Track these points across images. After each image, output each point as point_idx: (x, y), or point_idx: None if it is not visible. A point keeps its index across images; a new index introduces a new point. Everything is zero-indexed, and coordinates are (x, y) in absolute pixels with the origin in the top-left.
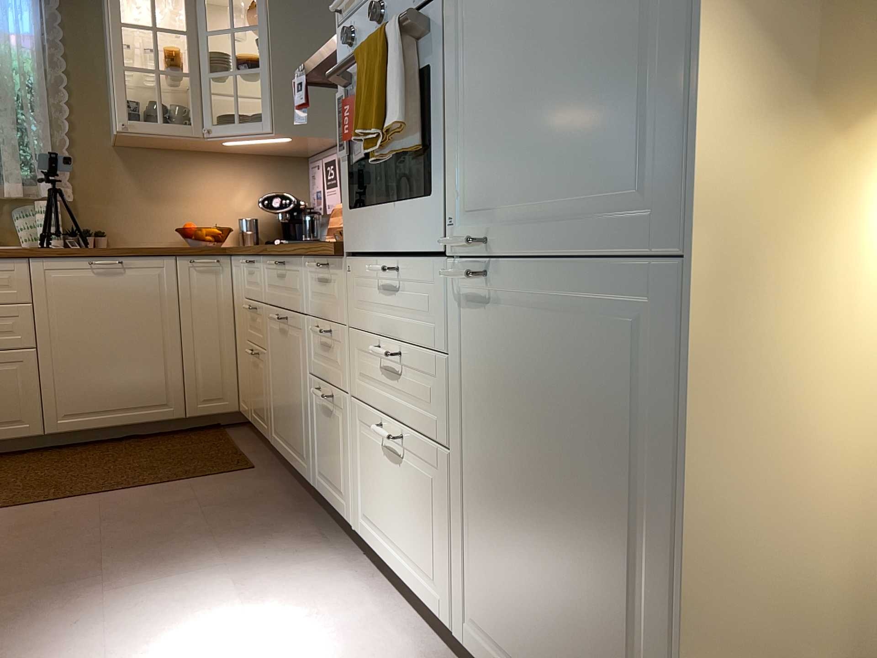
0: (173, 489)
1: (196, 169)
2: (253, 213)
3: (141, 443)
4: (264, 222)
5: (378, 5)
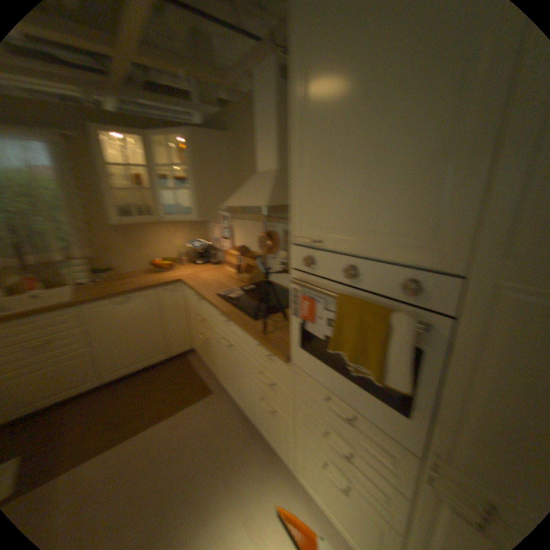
0: (175, 419)
1: (150, 229)
2: (181, 247)
3: (146, 375)
4: (186, 249)
5: (351, 273)
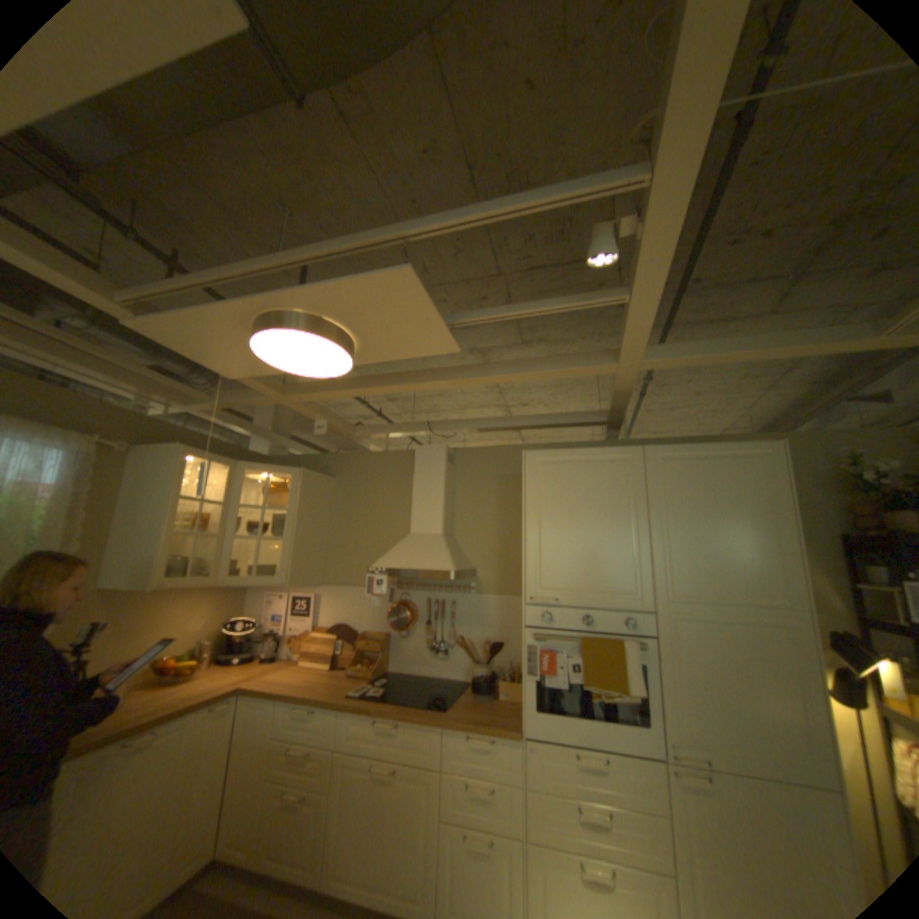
0: None
1: (165, 603)
2: (200, 636)
3: None
4: (207, 641)
5: (590, 621)
